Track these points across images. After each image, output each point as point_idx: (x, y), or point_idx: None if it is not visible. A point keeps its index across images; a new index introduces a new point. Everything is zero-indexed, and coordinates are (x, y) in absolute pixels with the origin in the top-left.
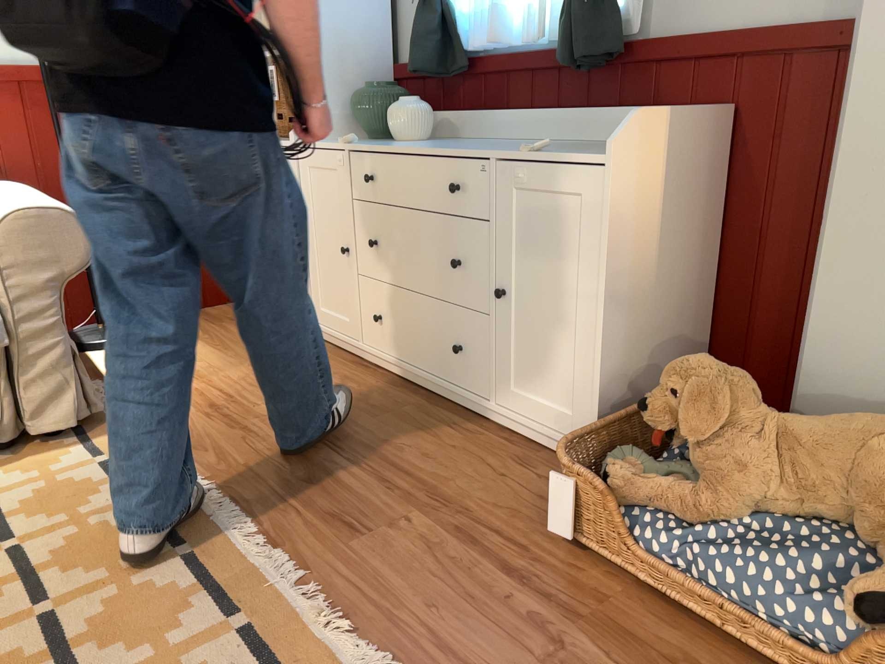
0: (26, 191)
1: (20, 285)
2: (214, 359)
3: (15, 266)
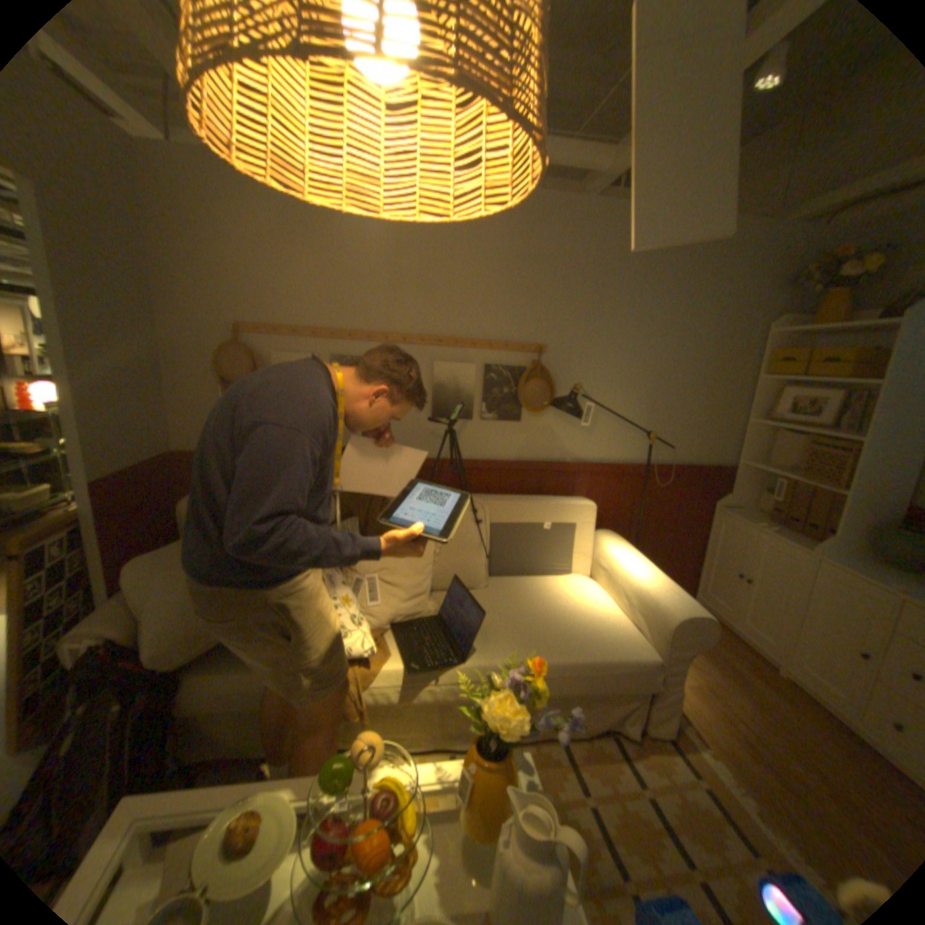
0: (641, 558)
1: (677, 658)
2: (718, 677)
3: (679, 648)
